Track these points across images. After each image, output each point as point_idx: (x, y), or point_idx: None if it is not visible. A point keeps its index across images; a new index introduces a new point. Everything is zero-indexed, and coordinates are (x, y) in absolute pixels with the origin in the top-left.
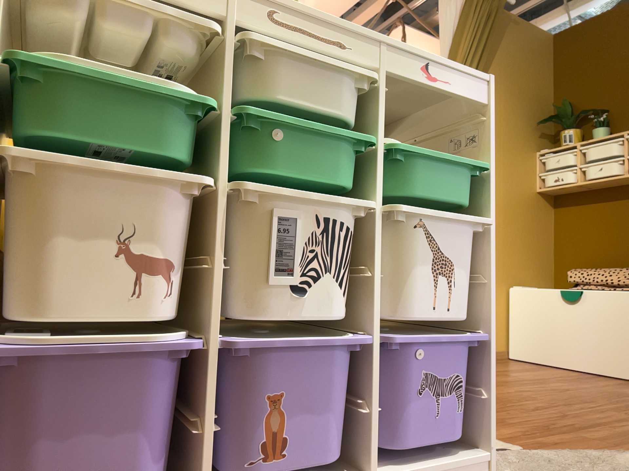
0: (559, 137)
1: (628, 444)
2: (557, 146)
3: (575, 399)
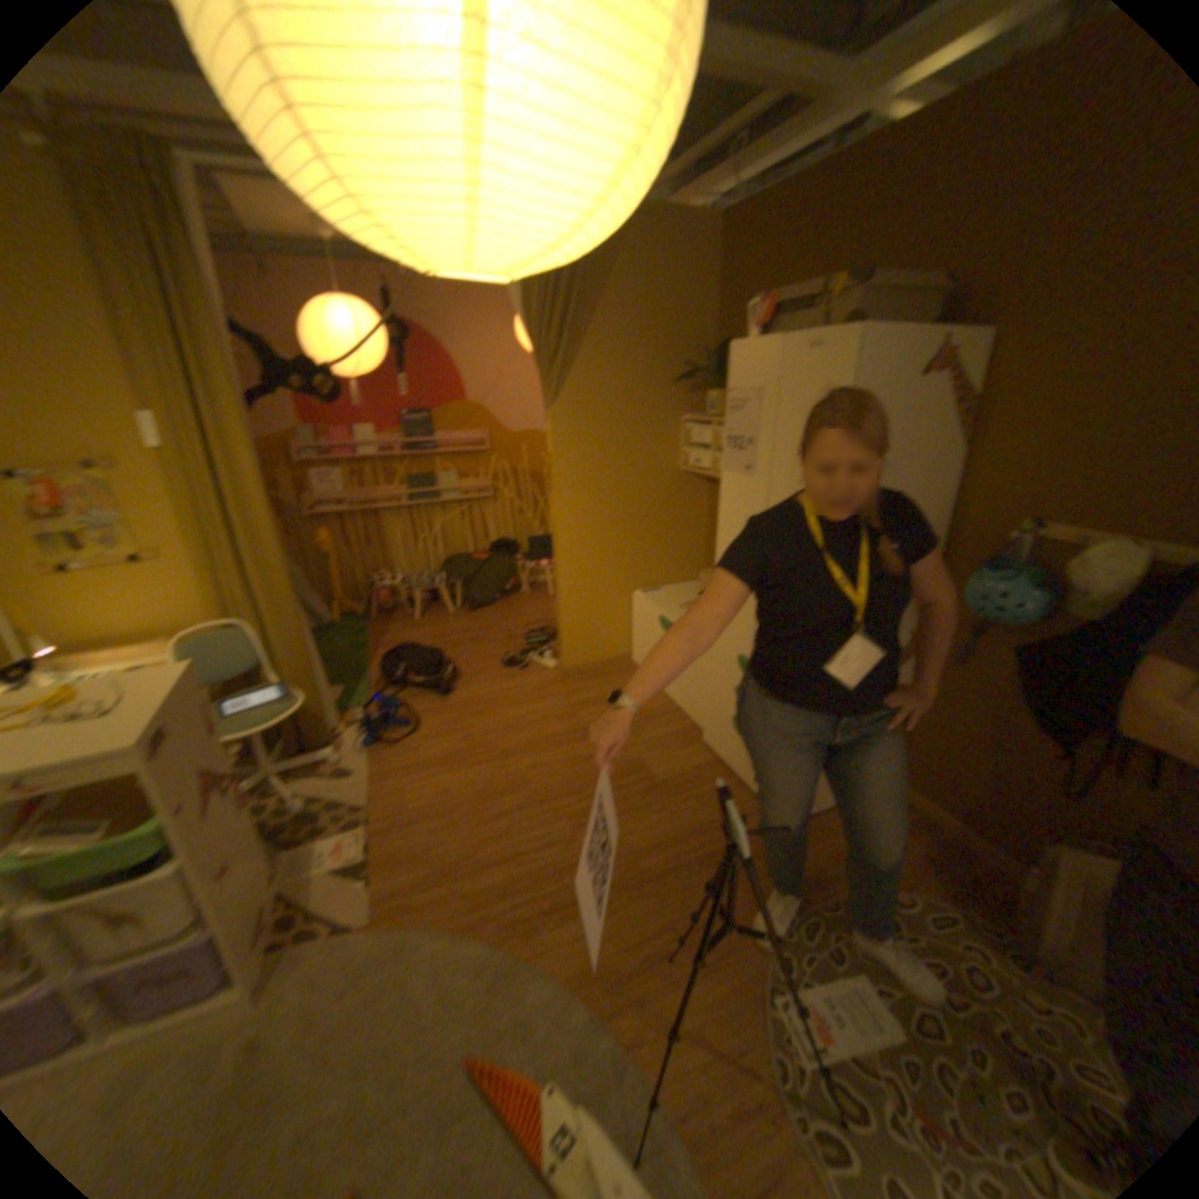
0: (708, 401)
1: (476, 920)
2: (707, 410)
3: (564, 795)
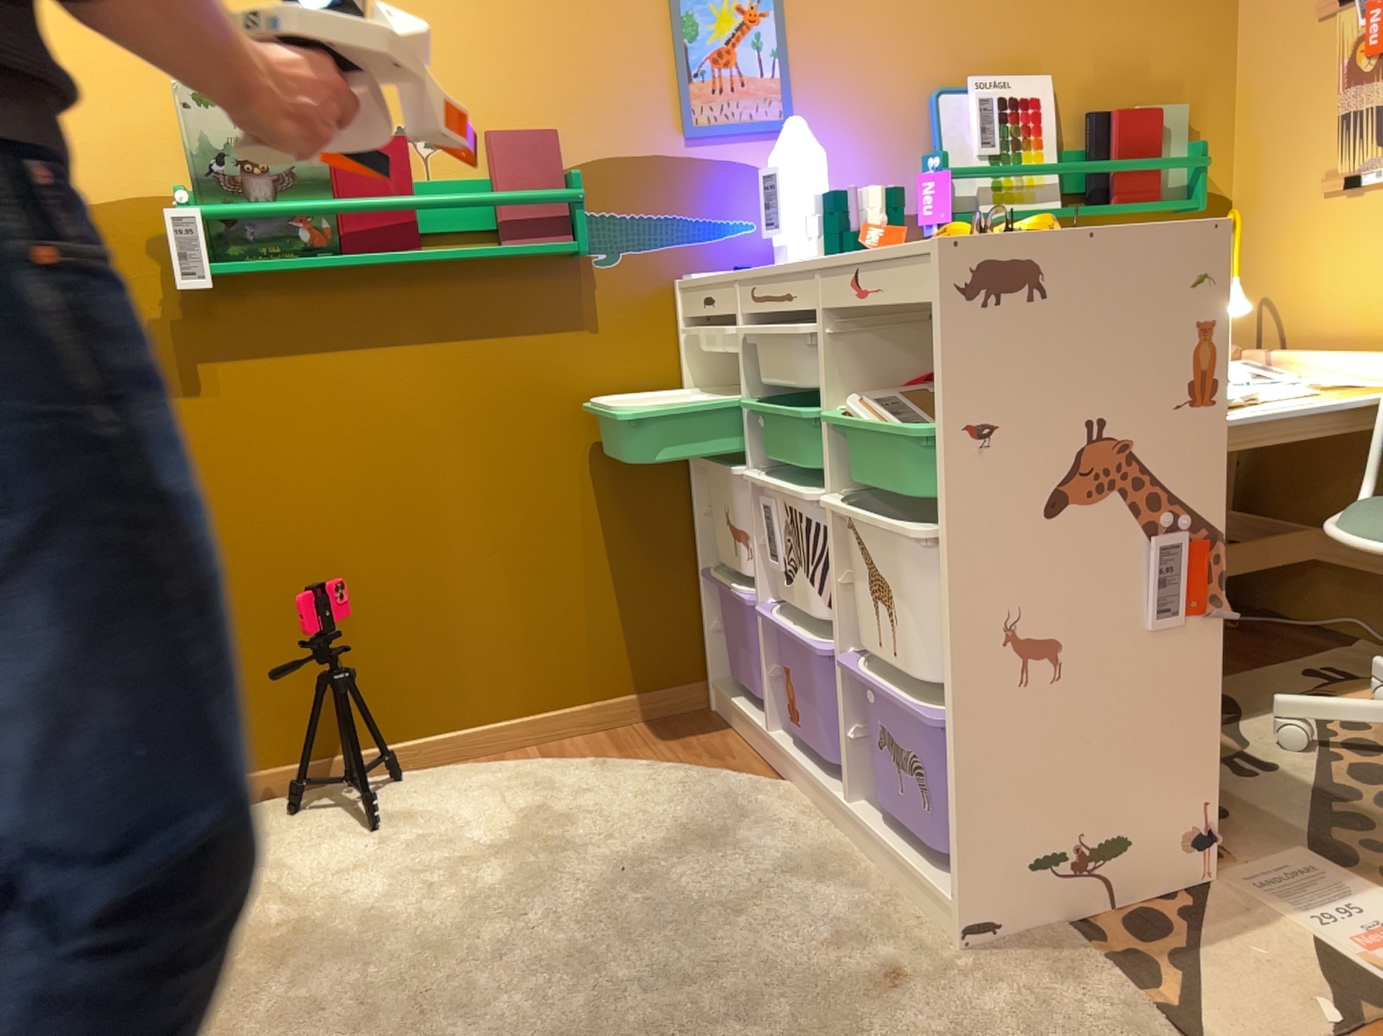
0: None
1: None
2: None
3: None
